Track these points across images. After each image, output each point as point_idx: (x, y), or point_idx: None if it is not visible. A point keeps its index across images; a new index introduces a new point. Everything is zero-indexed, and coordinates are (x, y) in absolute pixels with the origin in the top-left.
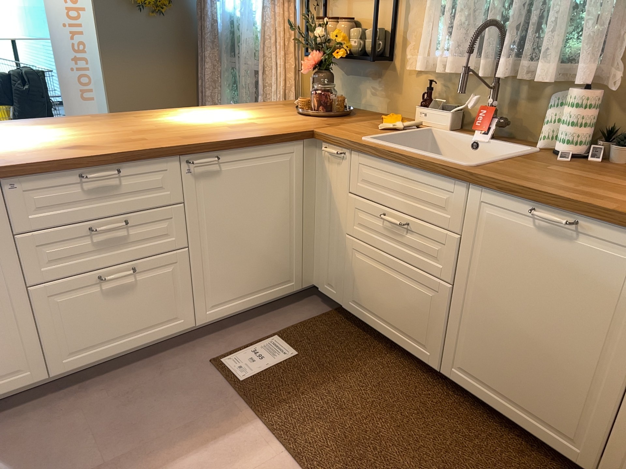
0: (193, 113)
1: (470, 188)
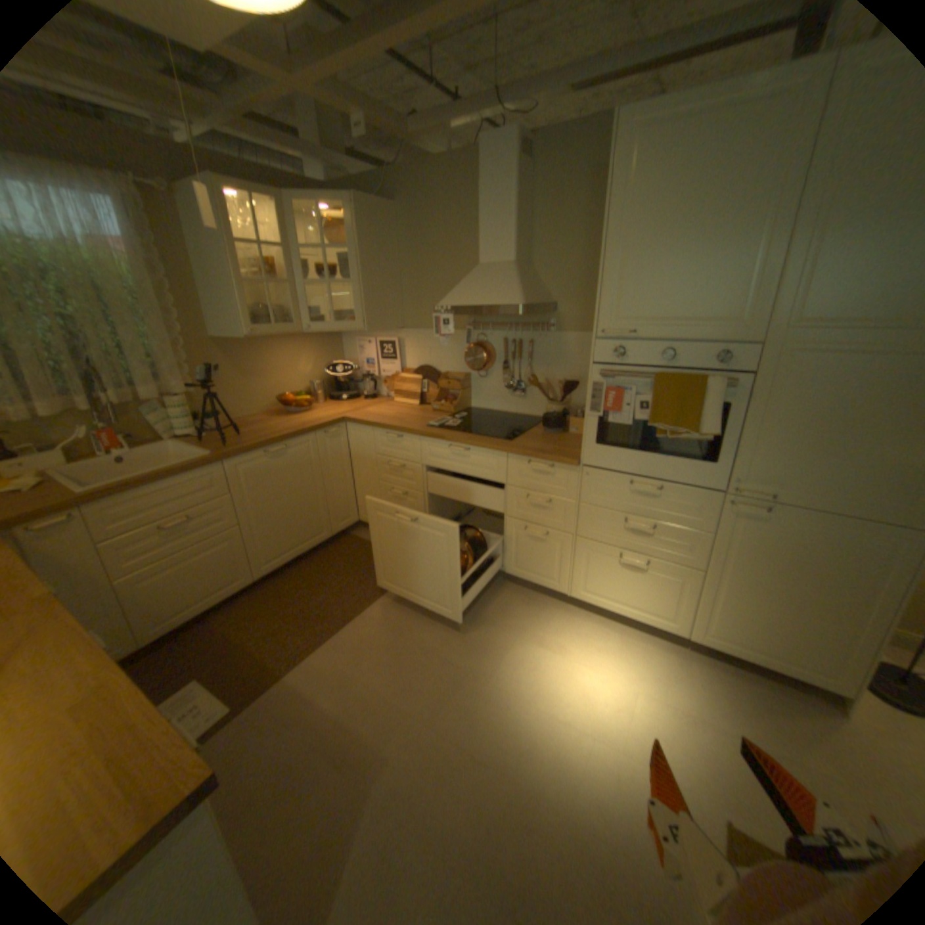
0: None
1: (224, 465)
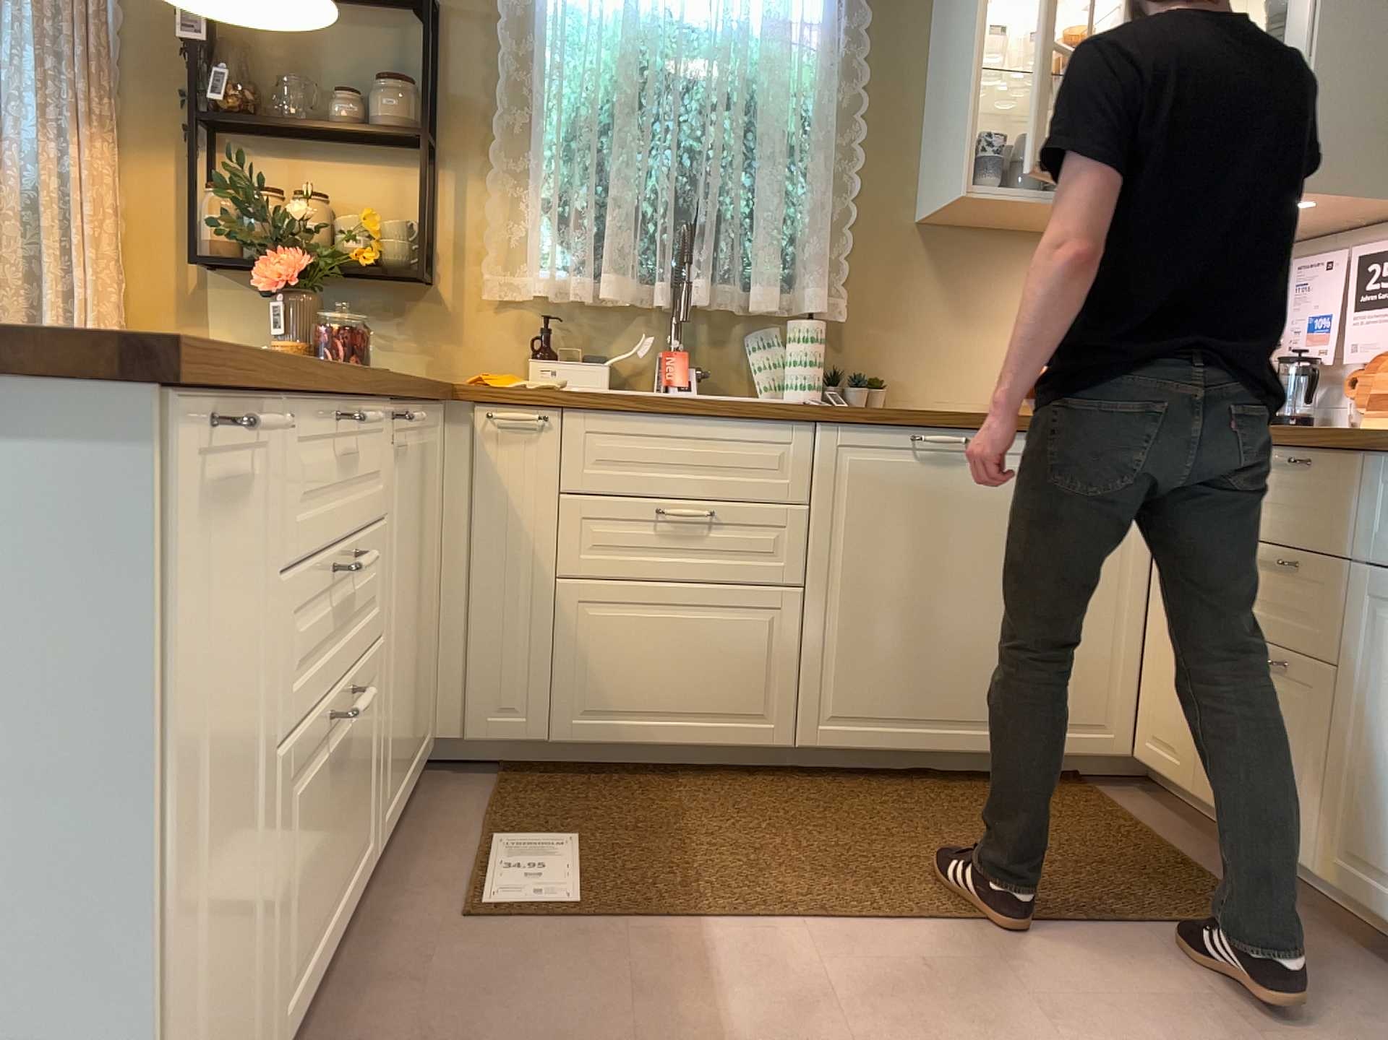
0: None
1: (818, 430)
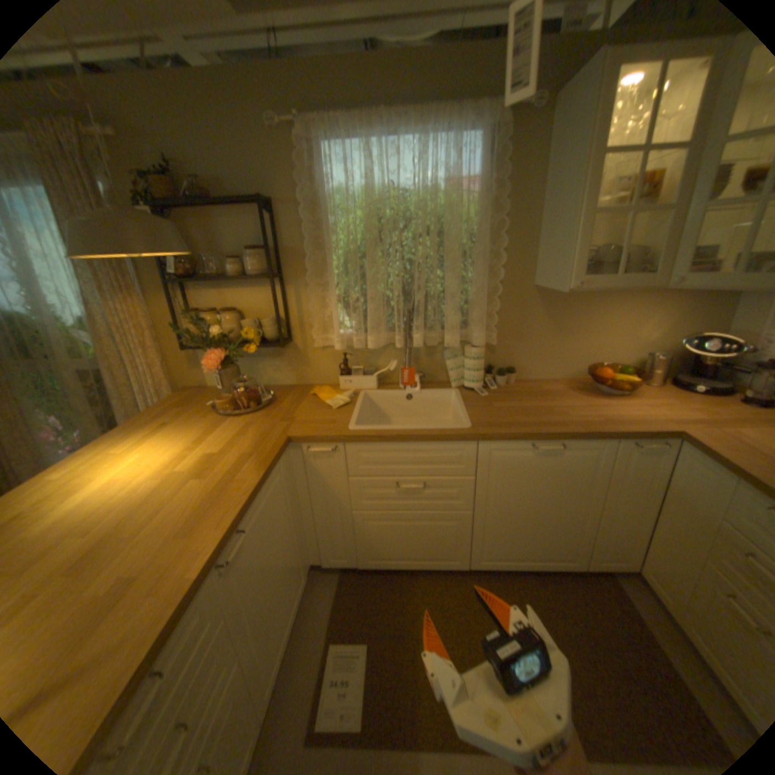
0: (85, 474)
1: (479, 443)
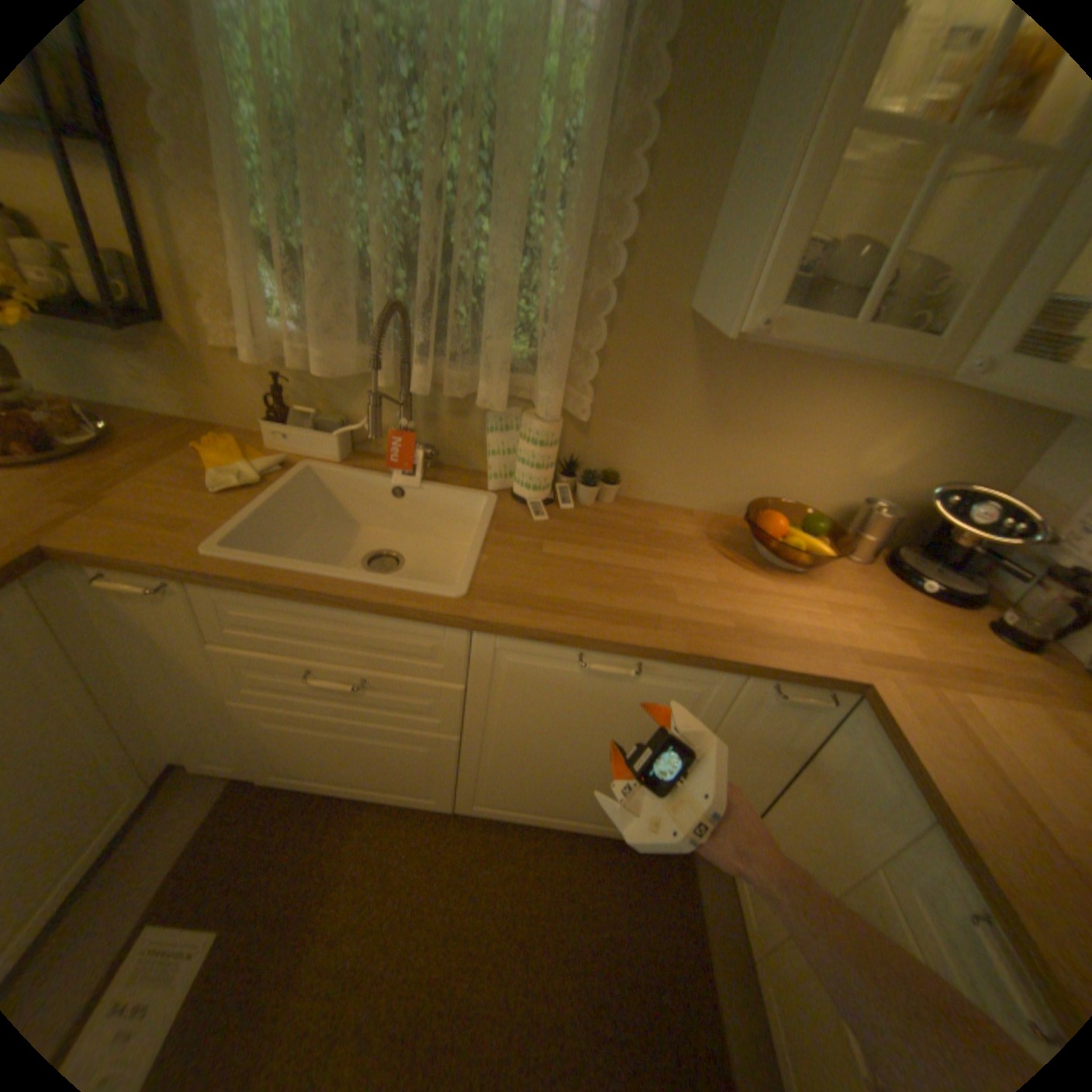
0: None
1: (474, 631)
